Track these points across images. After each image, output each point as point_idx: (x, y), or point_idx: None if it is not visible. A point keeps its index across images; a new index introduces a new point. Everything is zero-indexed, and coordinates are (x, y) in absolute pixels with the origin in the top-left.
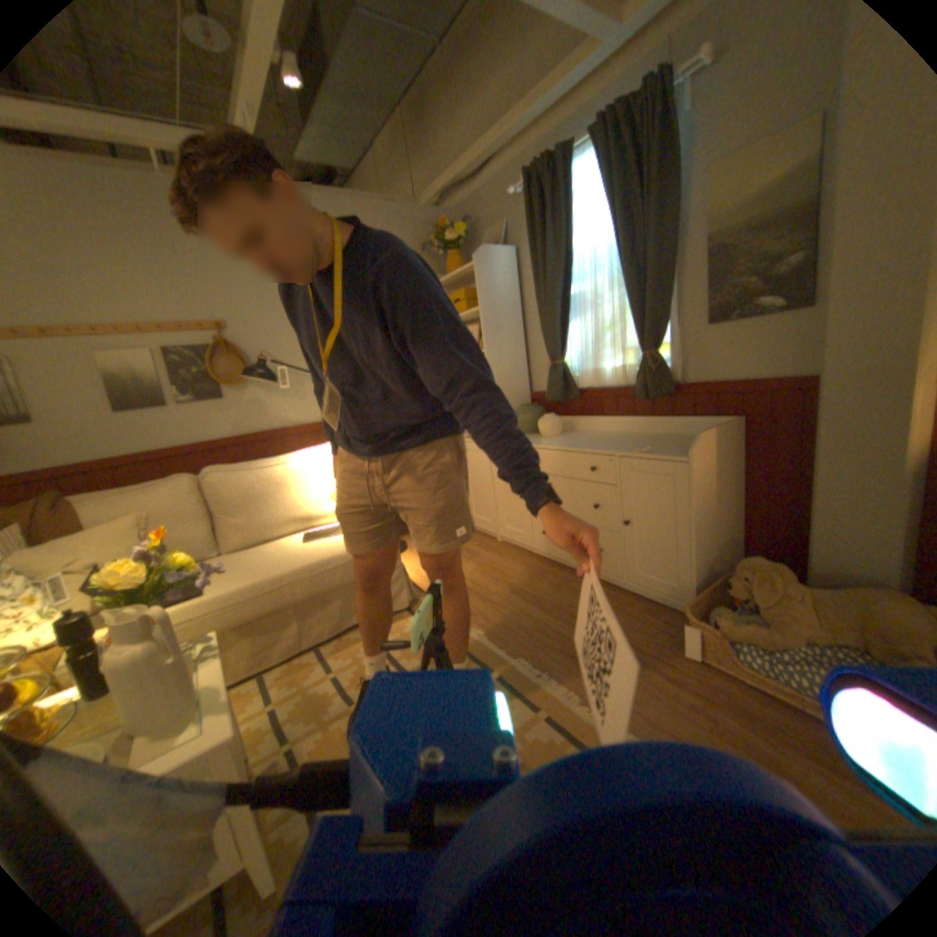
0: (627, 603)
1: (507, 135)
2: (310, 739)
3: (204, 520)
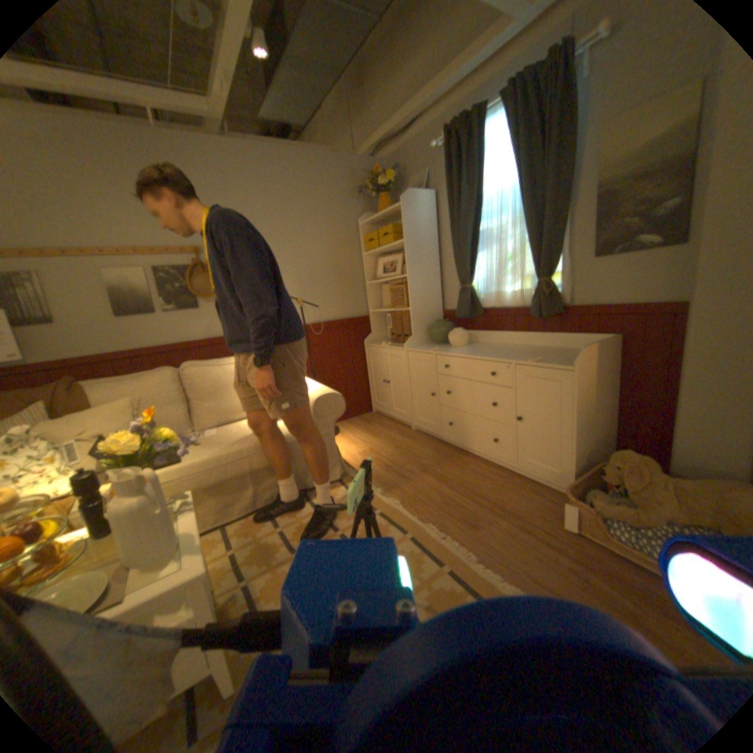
0: (517, 483)
1: (432, 98)
2: (261, 579)
3: (182, 404)
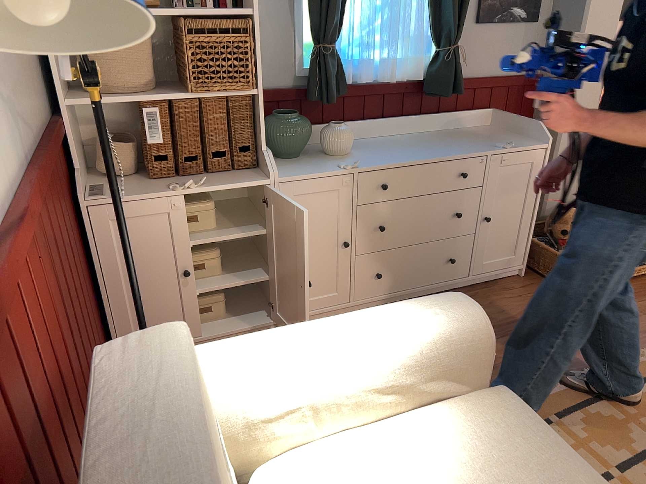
0: (486, 293)
1: None
2: None
3: None
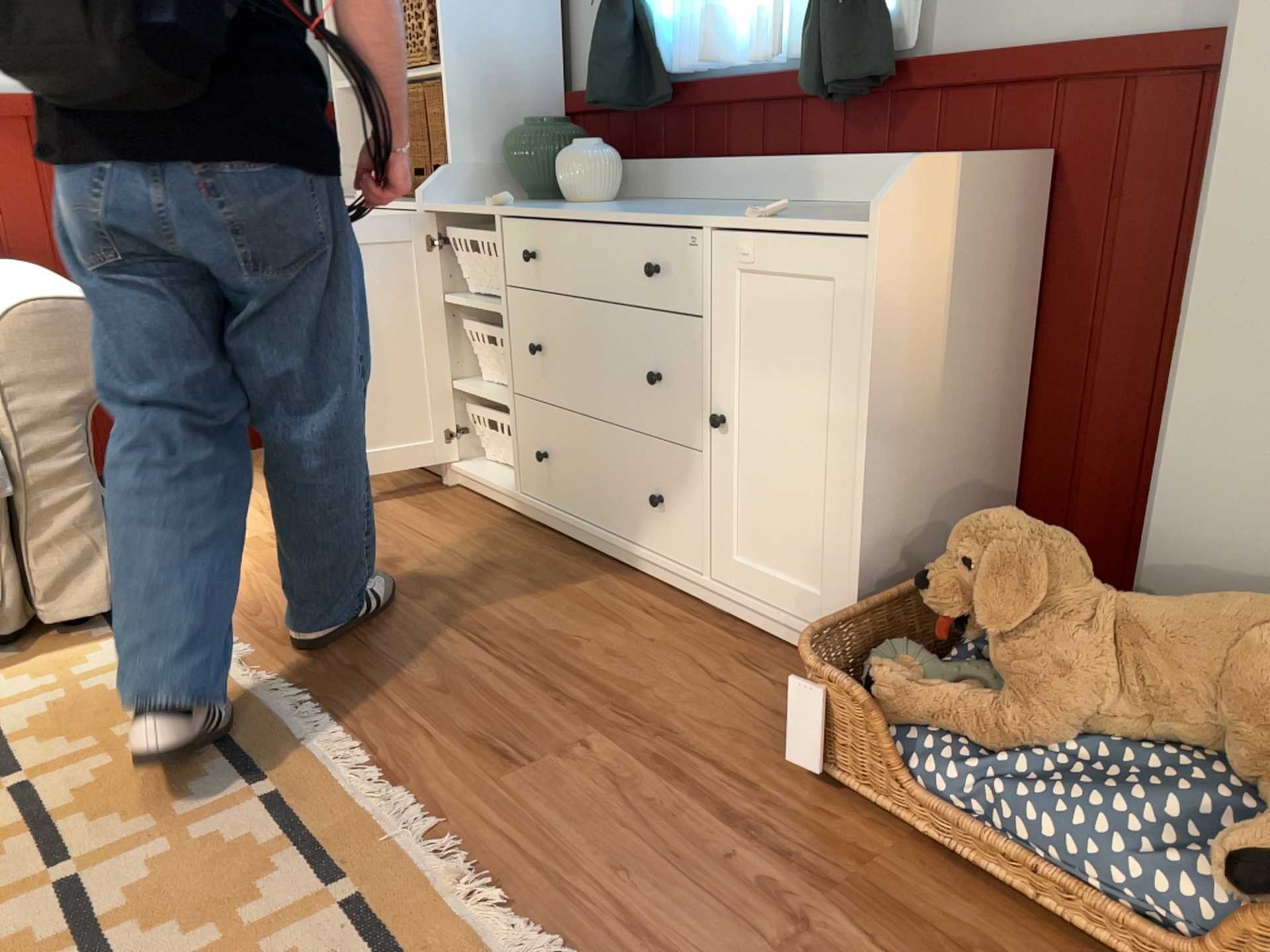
0: (699, 635)
1: None
2: None
3: None
